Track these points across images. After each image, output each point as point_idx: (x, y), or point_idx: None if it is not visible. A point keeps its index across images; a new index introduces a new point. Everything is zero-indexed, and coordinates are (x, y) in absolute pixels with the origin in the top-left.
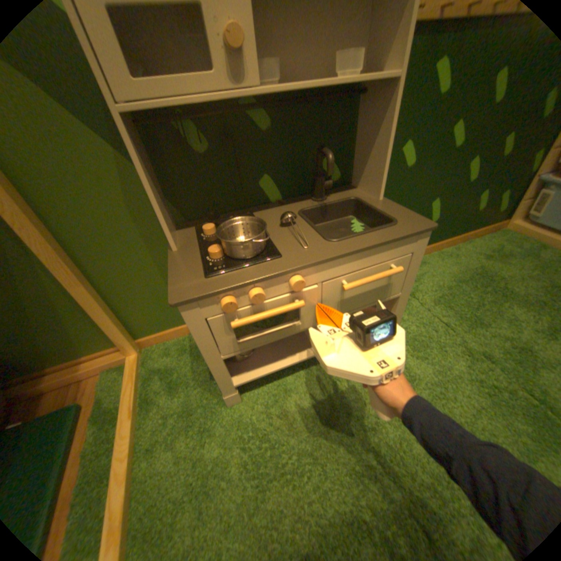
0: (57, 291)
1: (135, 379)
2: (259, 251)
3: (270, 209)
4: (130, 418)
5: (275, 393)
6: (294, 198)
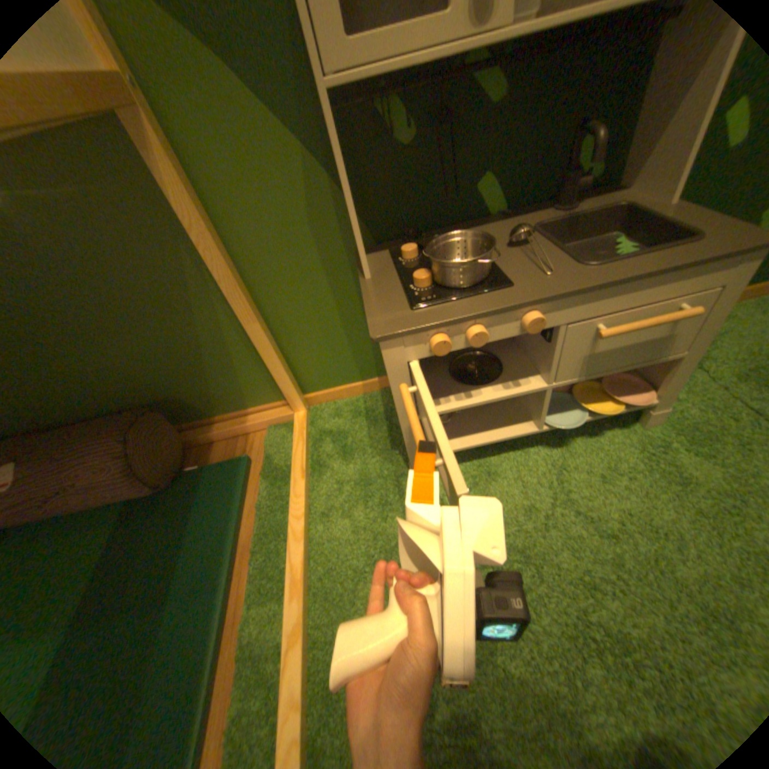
0: (231, 328)
1: (306, 437)
2: (482, 278)
3: (489, 225)
4: (304, 478)
5: (475, 475)
6: (525, 209)
